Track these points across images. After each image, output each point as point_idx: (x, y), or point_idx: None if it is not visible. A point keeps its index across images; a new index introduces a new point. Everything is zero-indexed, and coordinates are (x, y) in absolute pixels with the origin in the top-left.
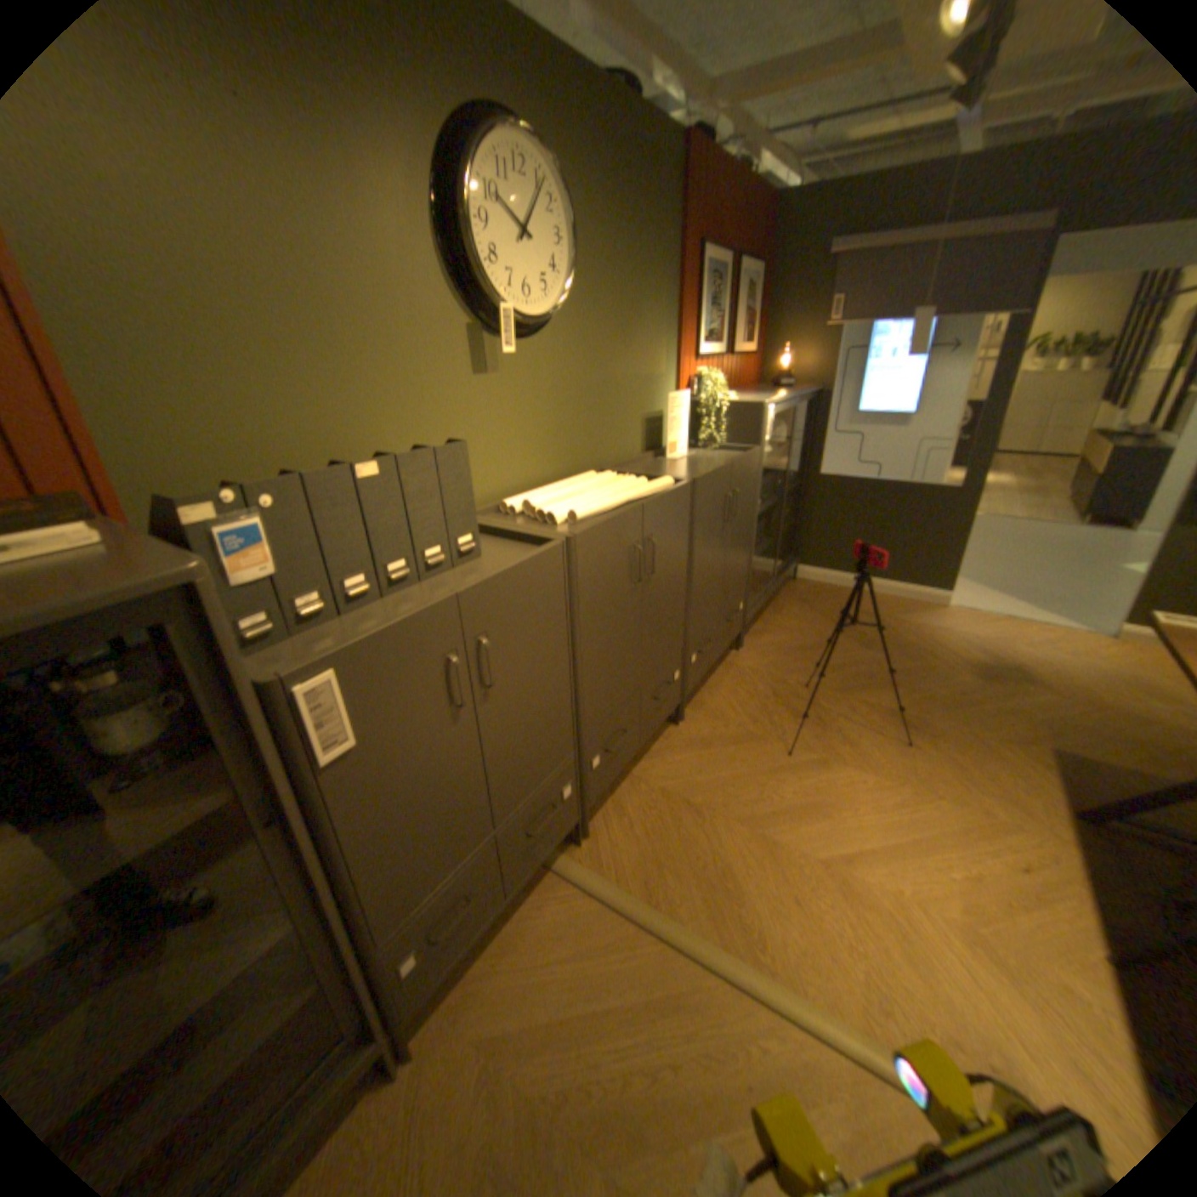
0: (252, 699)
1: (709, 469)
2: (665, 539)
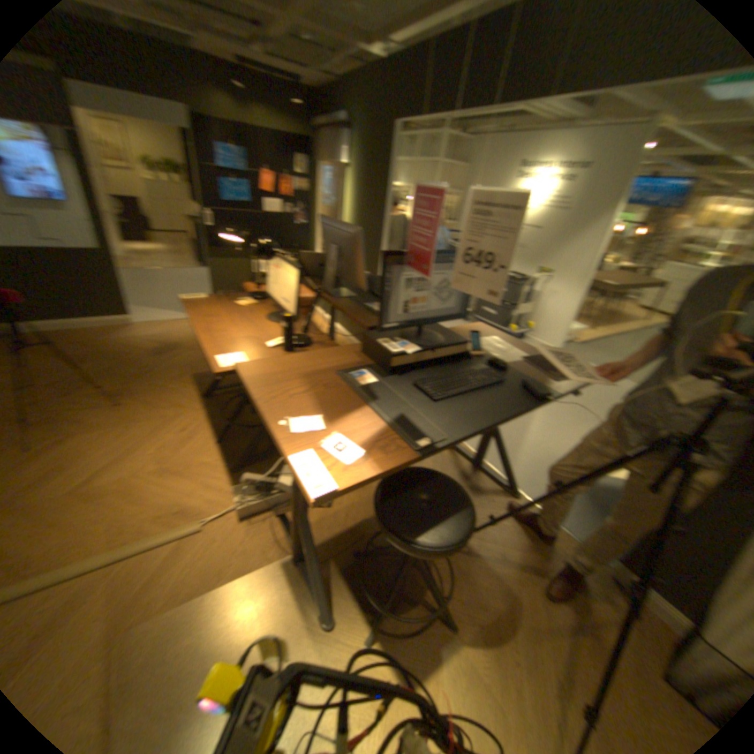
0: None
1: None
2: None
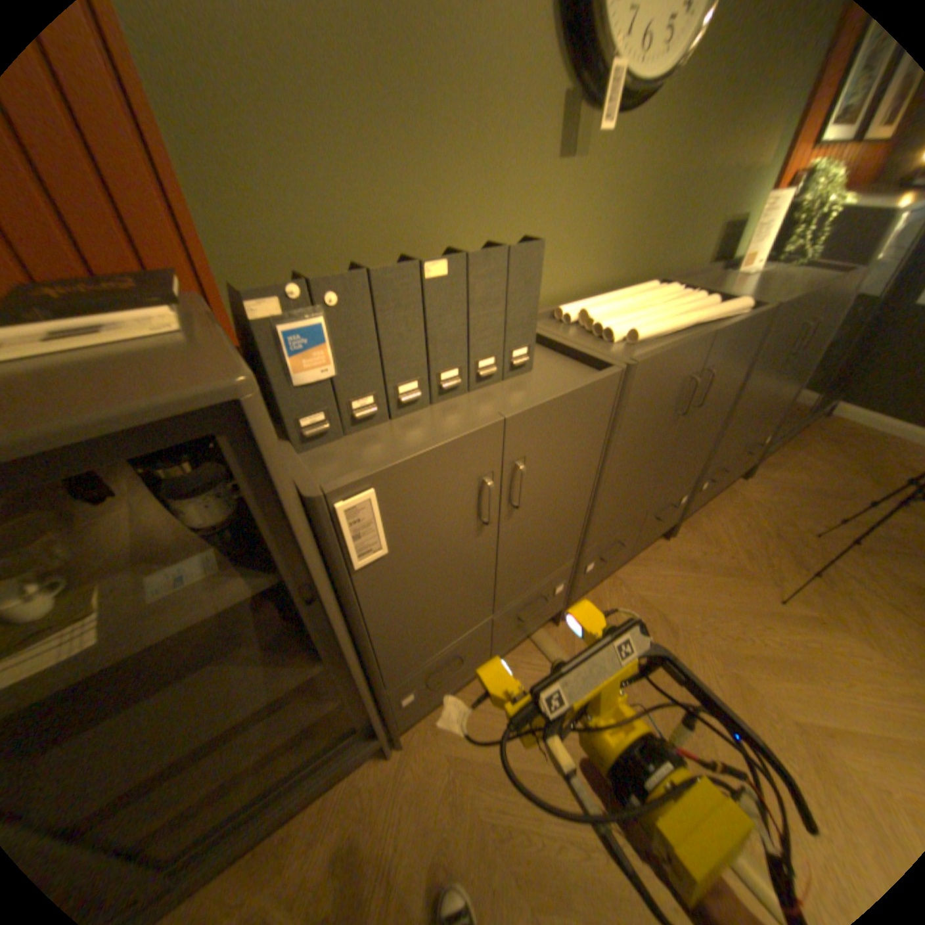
0: (298, 509)
1: (798, 291)
2: (725, 369)
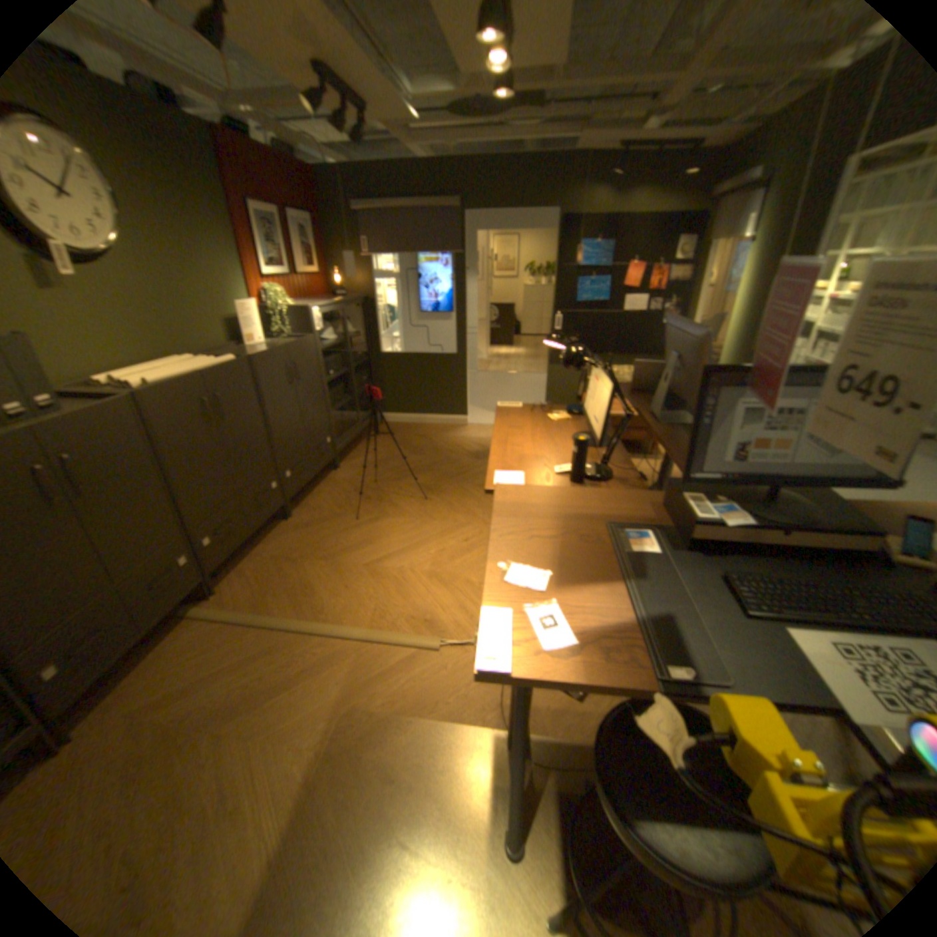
0: None
1: (265, 349)
2: (229, 393)
